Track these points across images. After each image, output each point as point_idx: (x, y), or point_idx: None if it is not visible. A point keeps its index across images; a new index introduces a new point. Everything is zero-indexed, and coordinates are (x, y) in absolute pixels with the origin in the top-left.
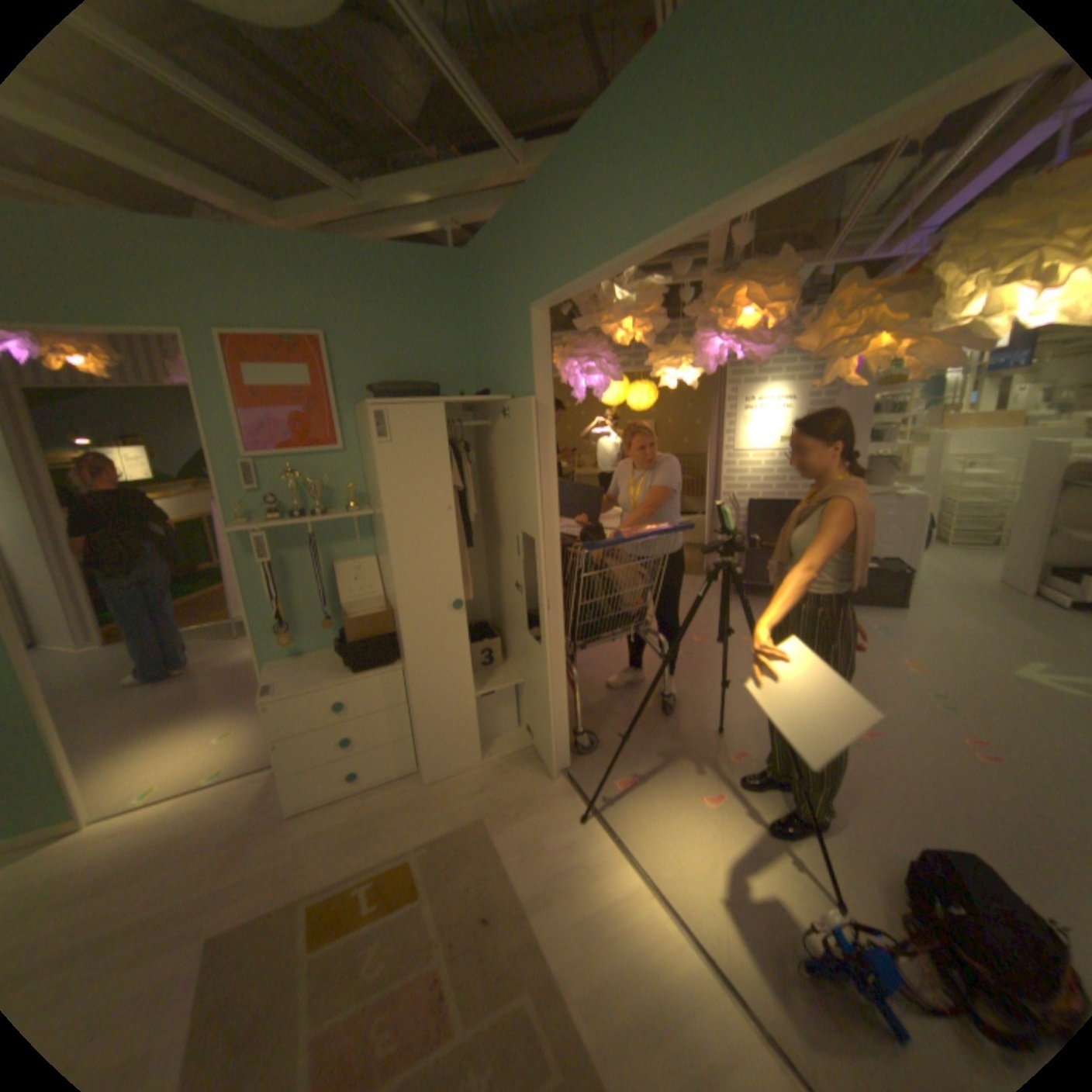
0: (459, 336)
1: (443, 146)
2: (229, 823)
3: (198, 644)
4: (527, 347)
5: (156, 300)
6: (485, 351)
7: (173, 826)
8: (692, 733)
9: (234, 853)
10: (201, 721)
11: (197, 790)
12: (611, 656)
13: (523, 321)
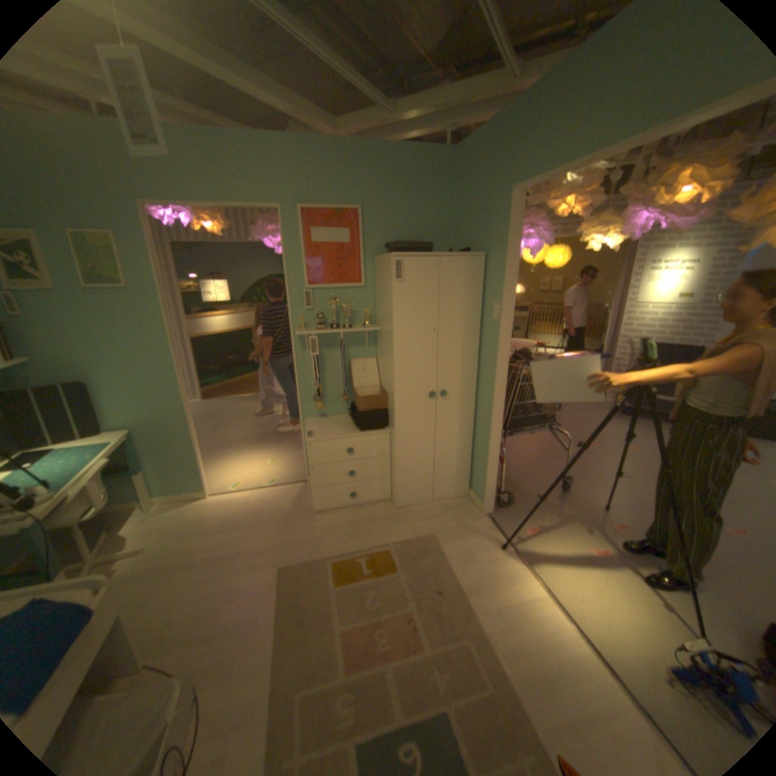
0: (446, 208)
1: (446, 67)
2: (282, 508)
3: (252, 404)
4: (504, 217)
5: (267, 185)
6: (465, 220)
7: (252, 504)
8: (584, 506)
9: (287, 525)
10: (260, 449)
11: (263, 487)
12: (521, 445)
13: (503, 198)
